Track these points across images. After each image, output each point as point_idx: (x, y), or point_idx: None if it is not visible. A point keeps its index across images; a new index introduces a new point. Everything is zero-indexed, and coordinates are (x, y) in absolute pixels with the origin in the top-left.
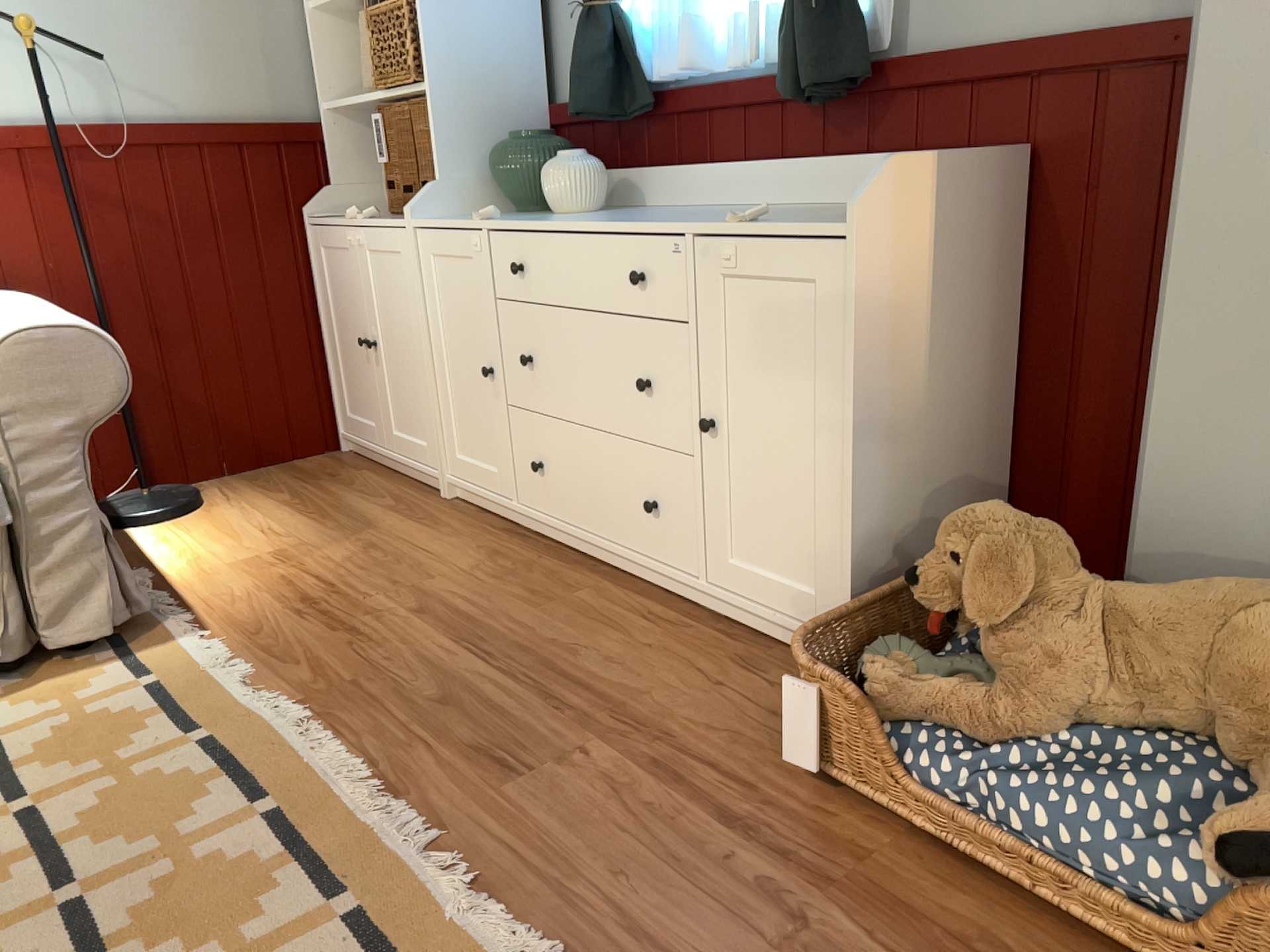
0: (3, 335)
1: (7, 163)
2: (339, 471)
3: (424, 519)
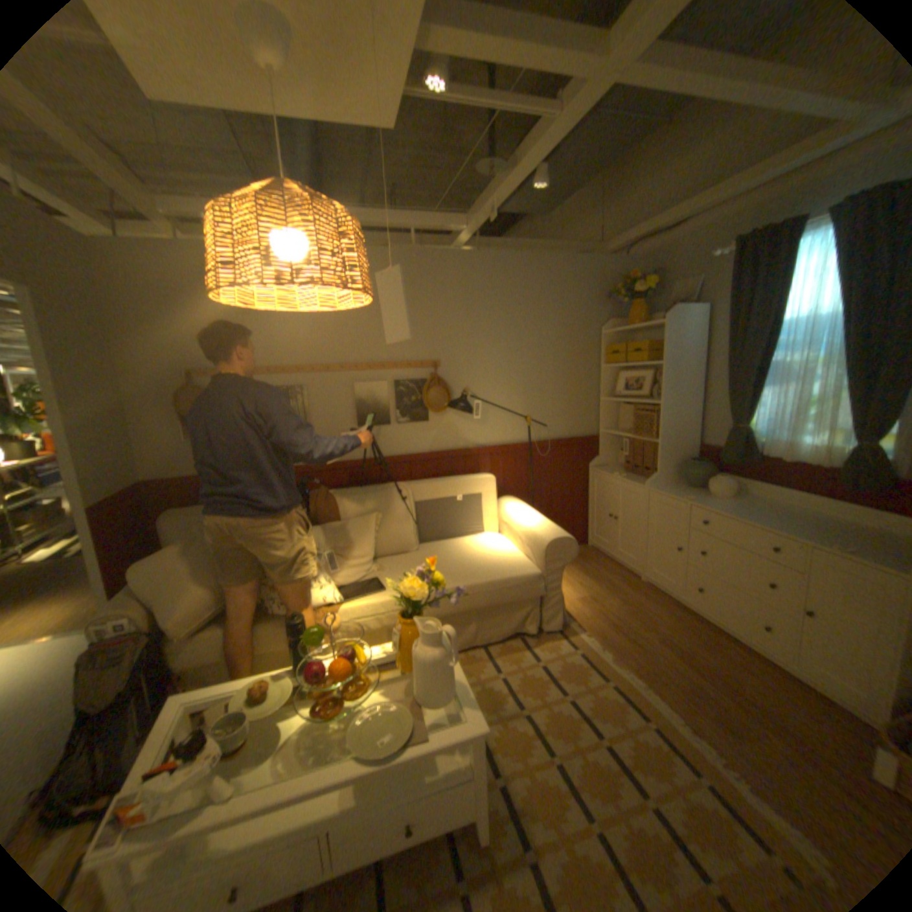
0: (545, 537)
1: (509, 453)
2: (592, 556)
3: (639, 592)
